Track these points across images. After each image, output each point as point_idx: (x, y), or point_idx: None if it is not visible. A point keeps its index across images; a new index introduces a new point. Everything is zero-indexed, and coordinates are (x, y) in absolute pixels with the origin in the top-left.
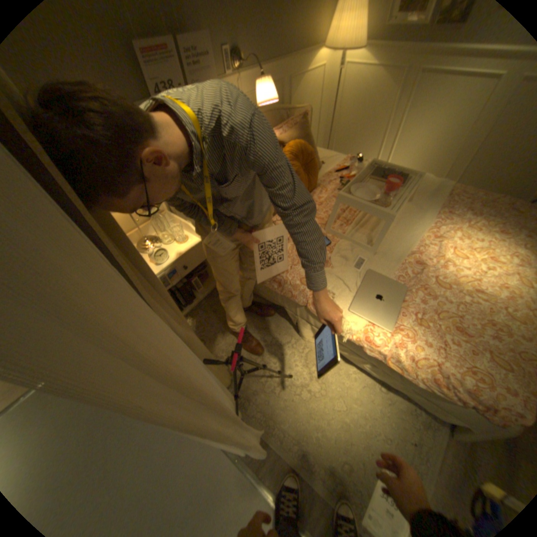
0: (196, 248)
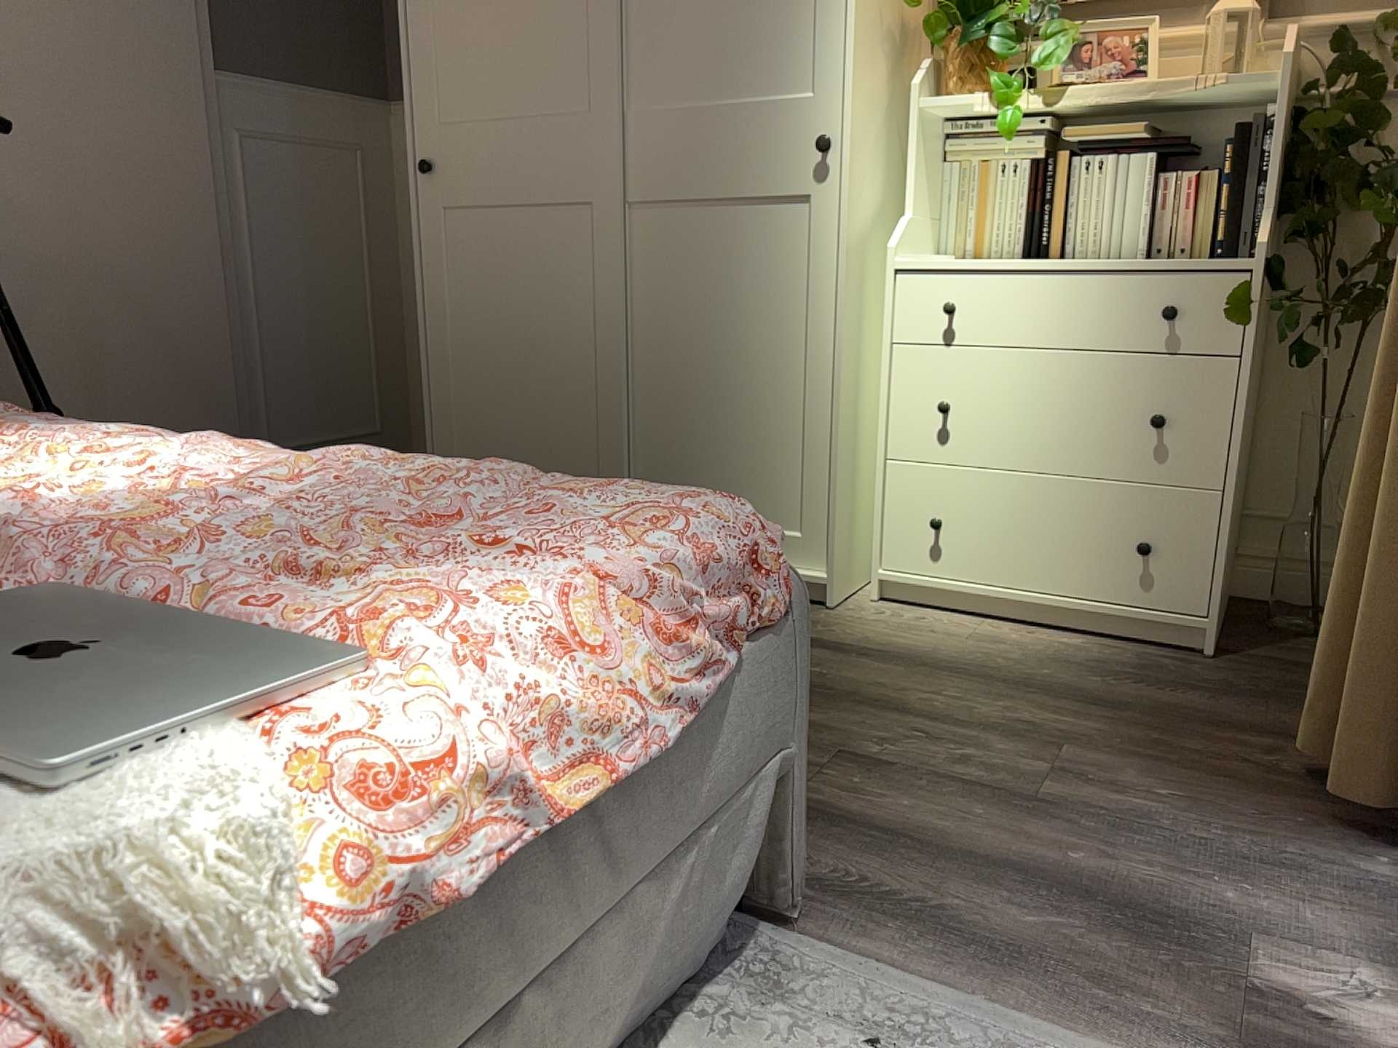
0: None
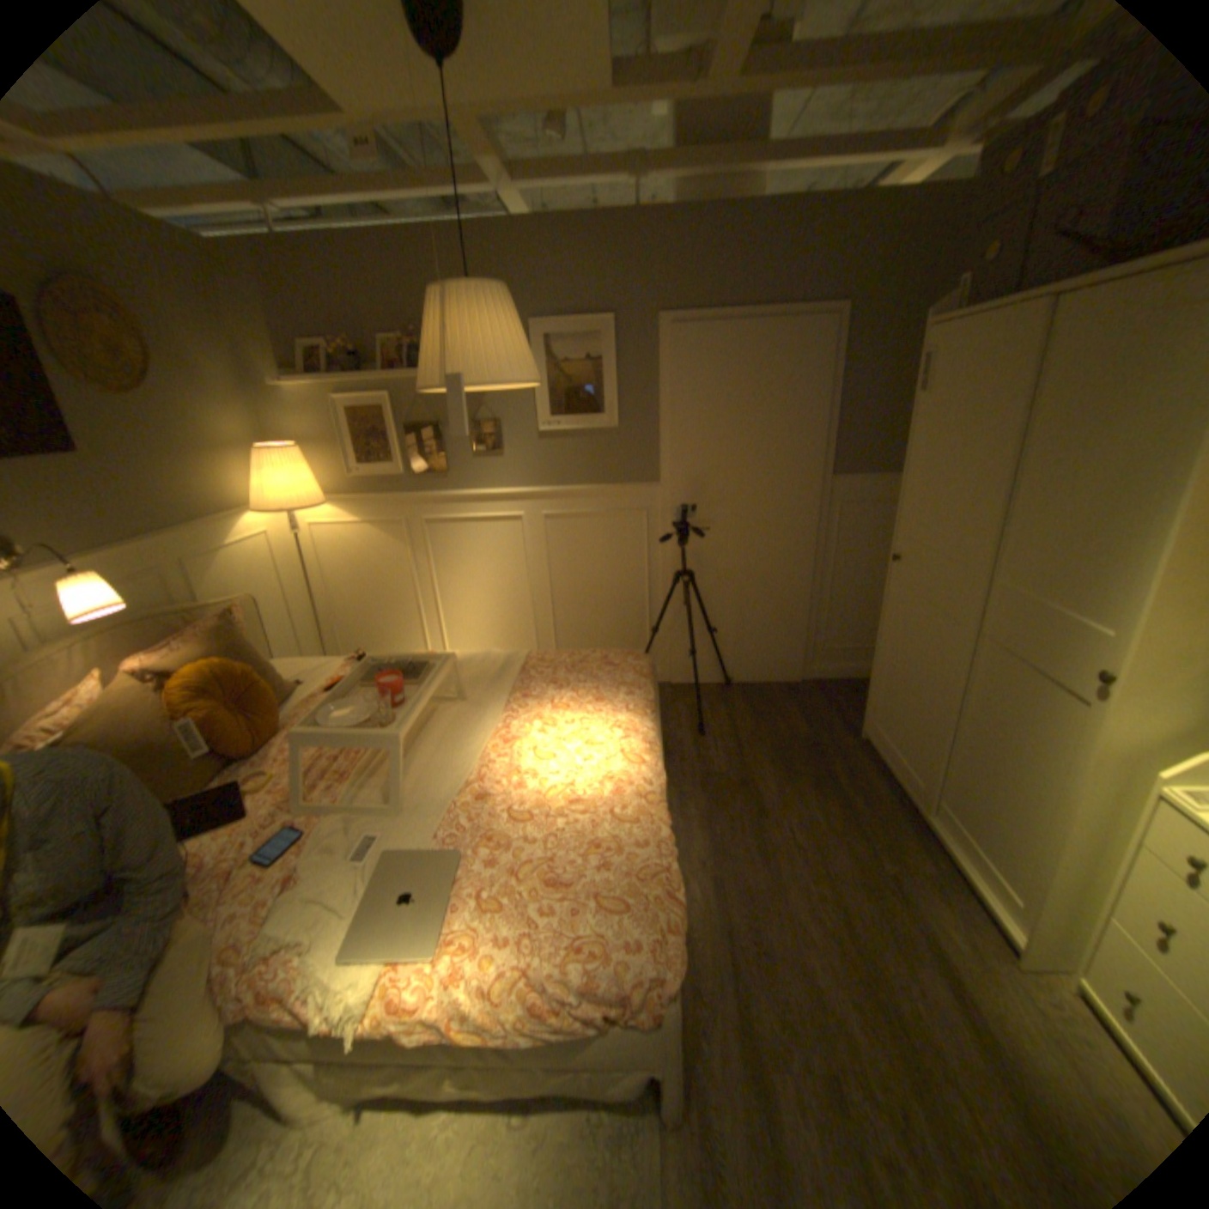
0: None
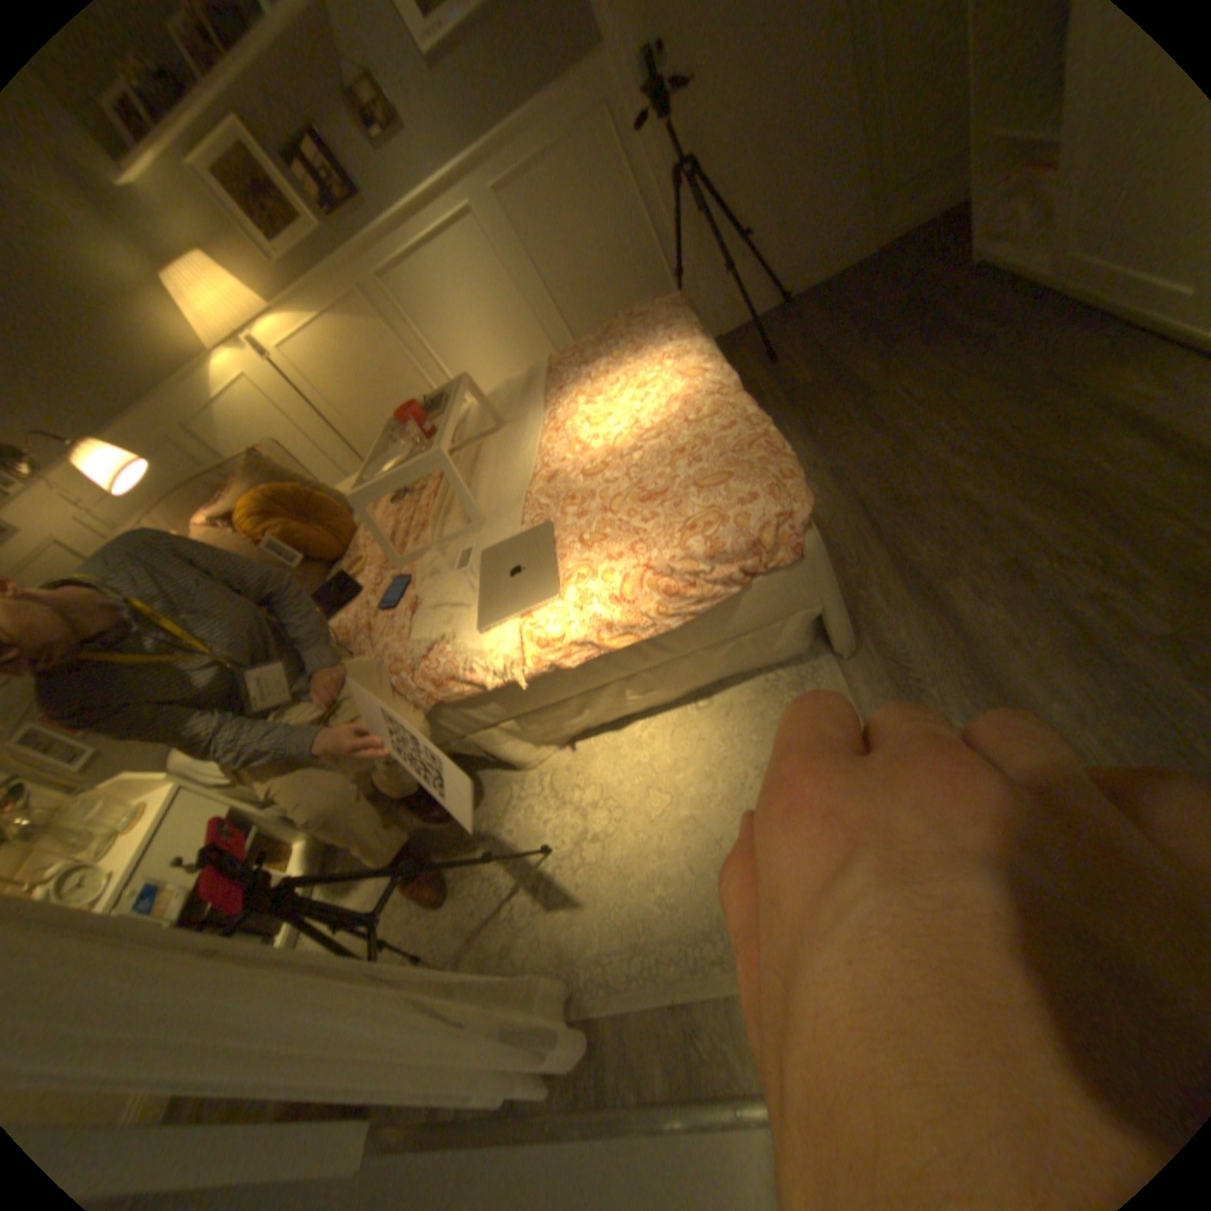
0: (165, 805)
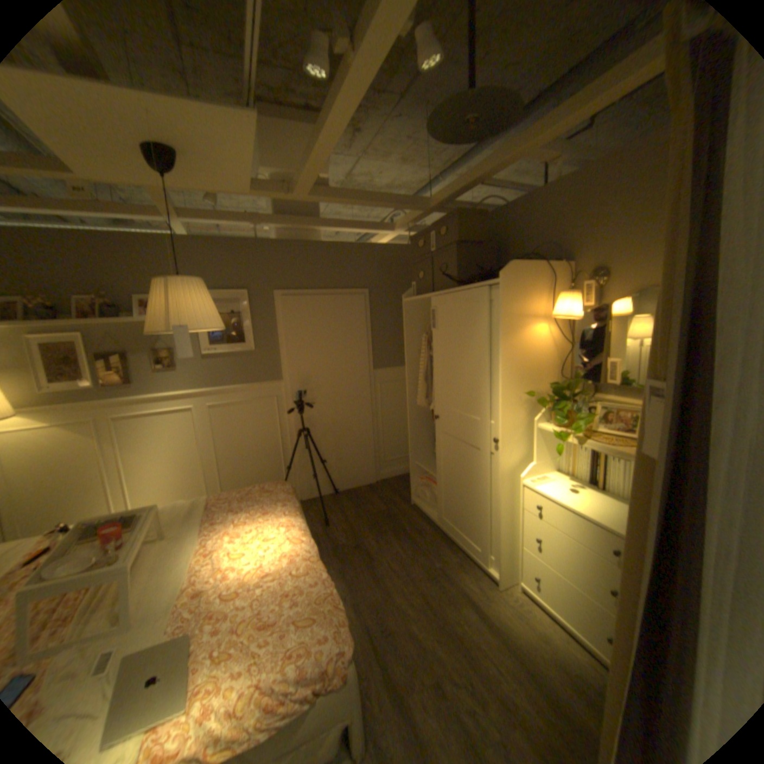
0: None
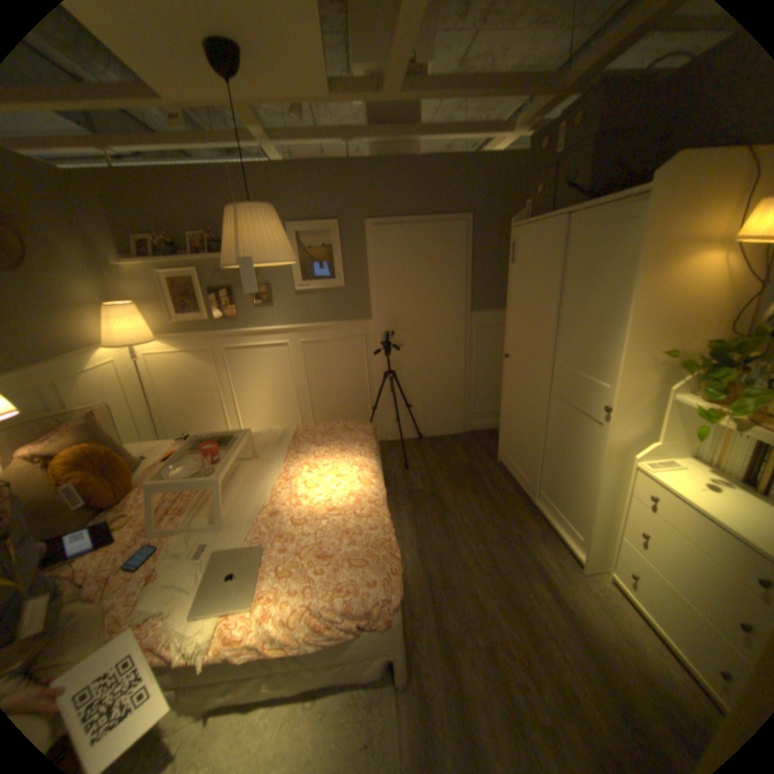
0: None
